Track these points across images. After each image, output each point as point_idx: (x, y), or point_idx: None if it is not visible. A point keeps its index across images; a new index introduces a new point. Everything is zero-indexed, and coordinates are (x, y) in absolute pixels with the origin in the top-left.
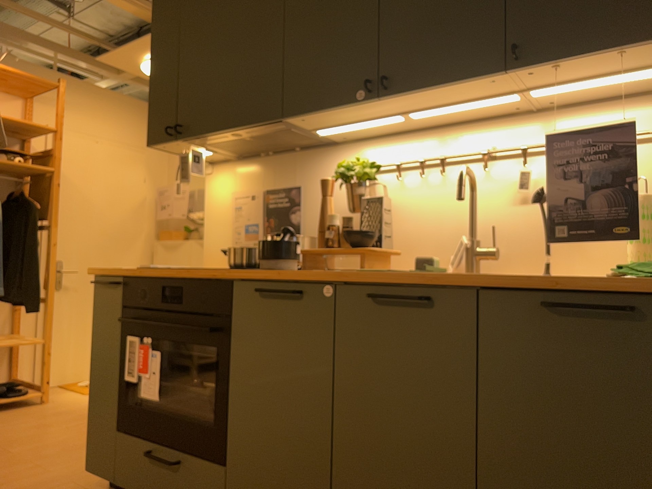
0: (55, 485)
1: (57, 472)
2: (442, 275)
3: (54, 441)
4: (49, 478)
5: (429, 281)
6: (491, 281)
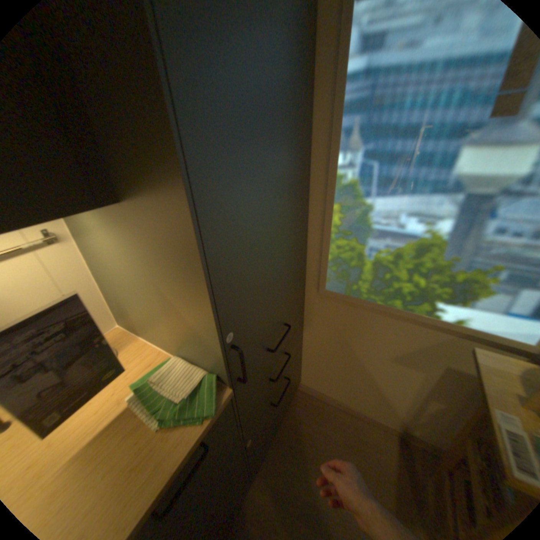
0: None
1: None
2: None
3: None
4: None
5: None
6: None
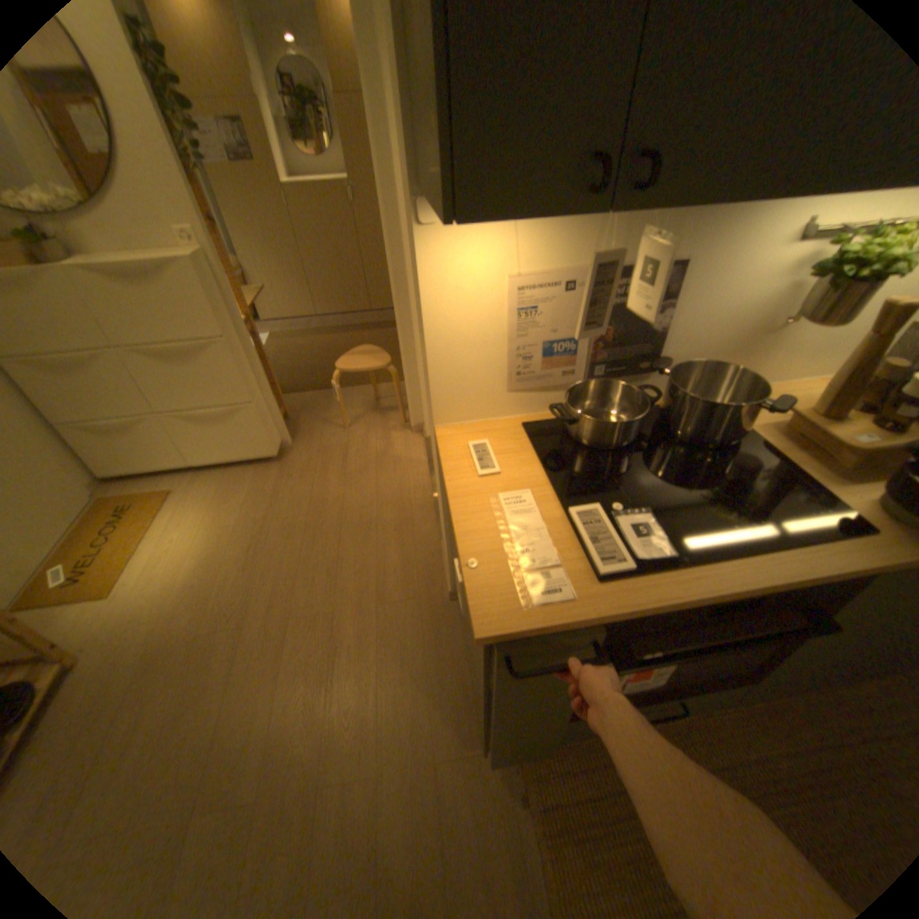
0: (424, 783)
1: (381, 761)
2: None
3: (262, 720)
4: (393, 781)
5: None
6: None
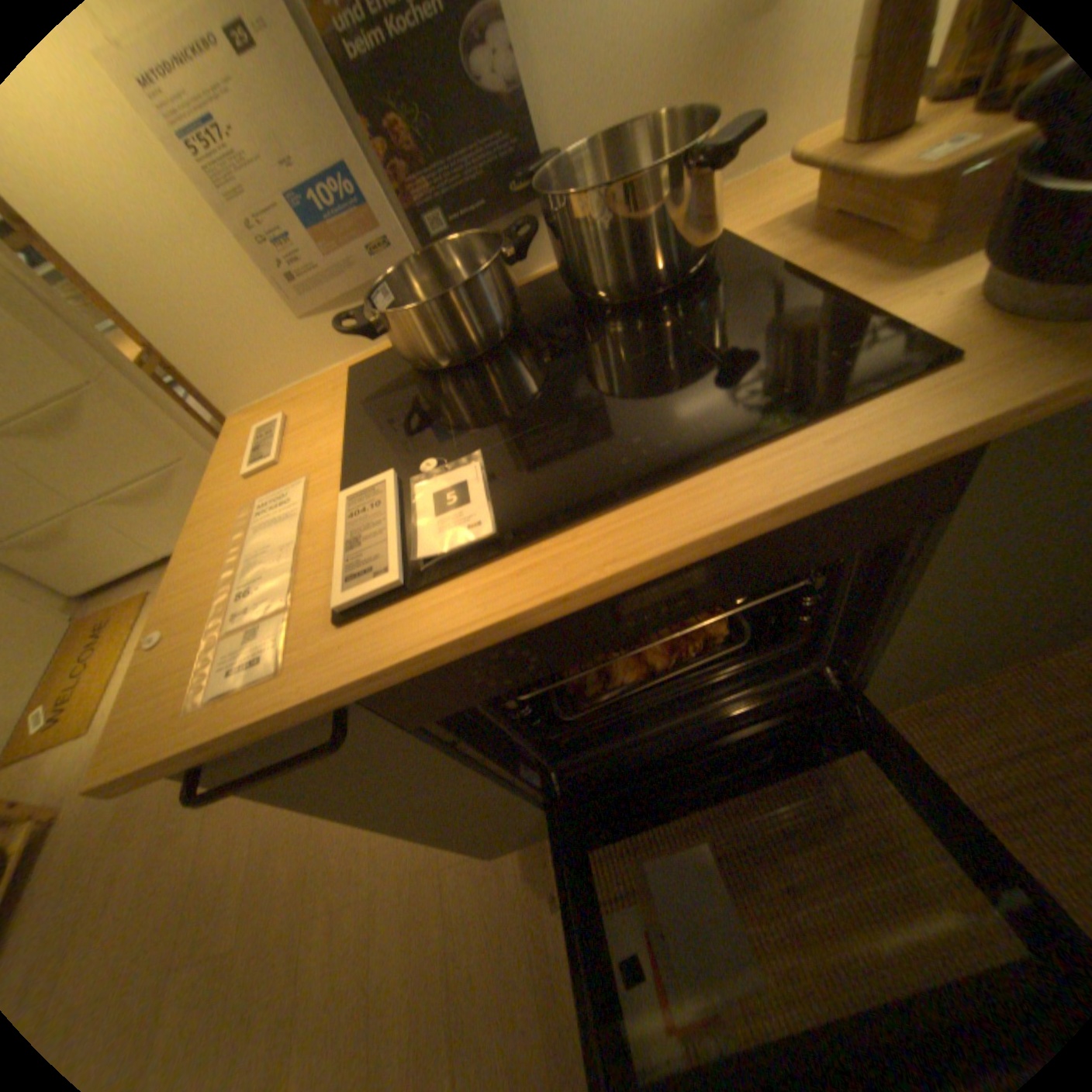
0: (426, 896)
1: (374, 876)
2: None
3: (241, 847)
4: (389, 899)
5: None
6: None
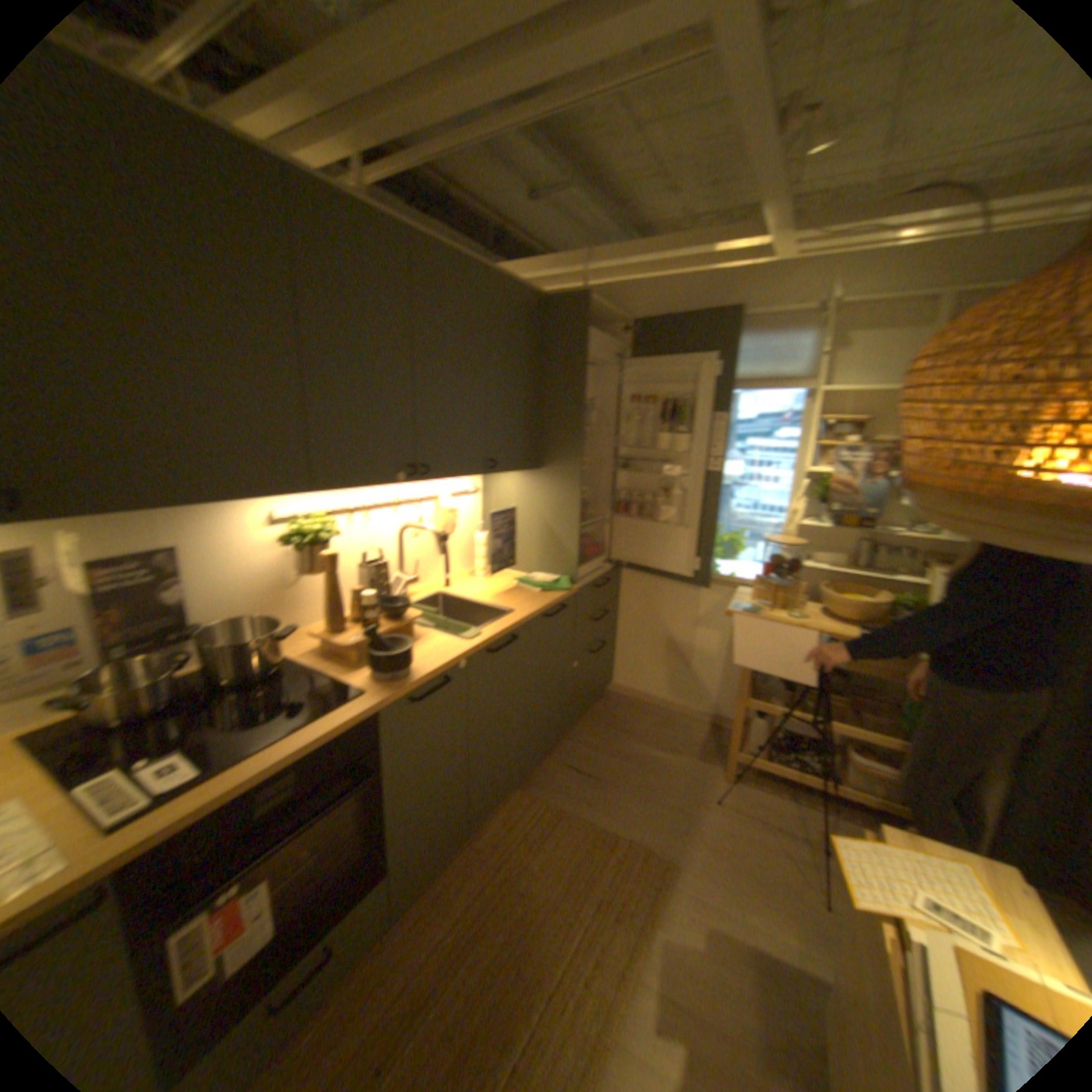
0: None
1: None
2: (503, 620)
3: None
4: None
5: (512, 627)
6: (533, 615)
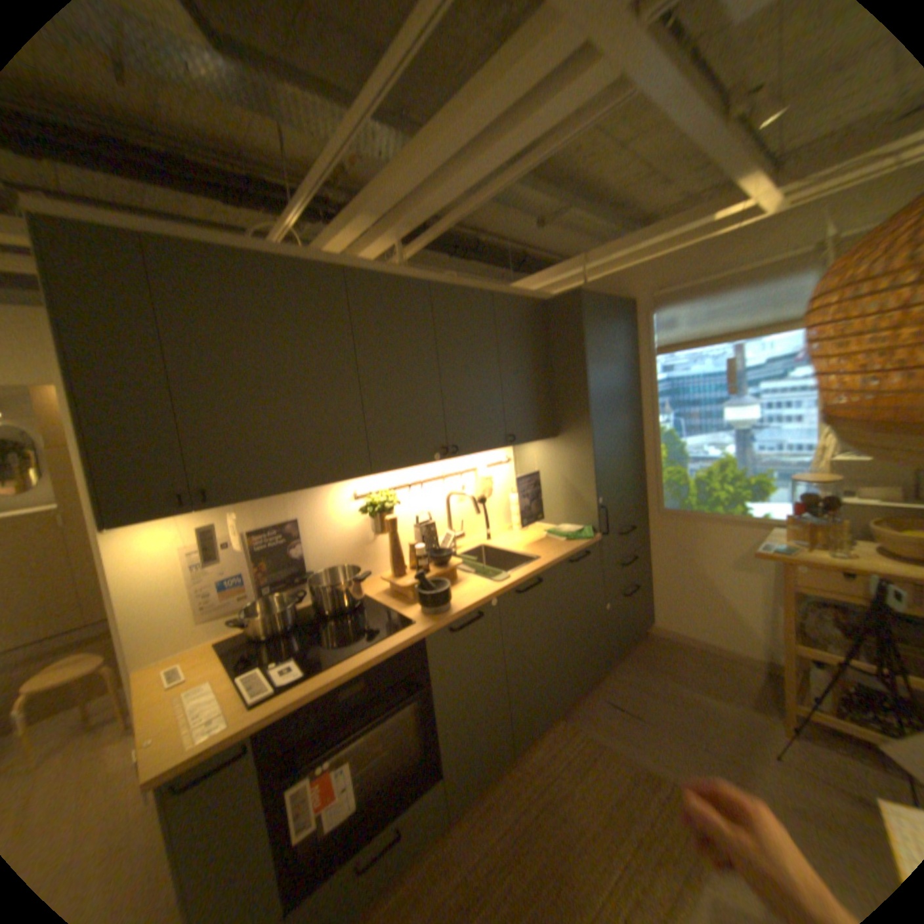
0: None
1: None
2: (531, 565)
3: None
4: None
5: (538, 572)
6: (558, 561)
